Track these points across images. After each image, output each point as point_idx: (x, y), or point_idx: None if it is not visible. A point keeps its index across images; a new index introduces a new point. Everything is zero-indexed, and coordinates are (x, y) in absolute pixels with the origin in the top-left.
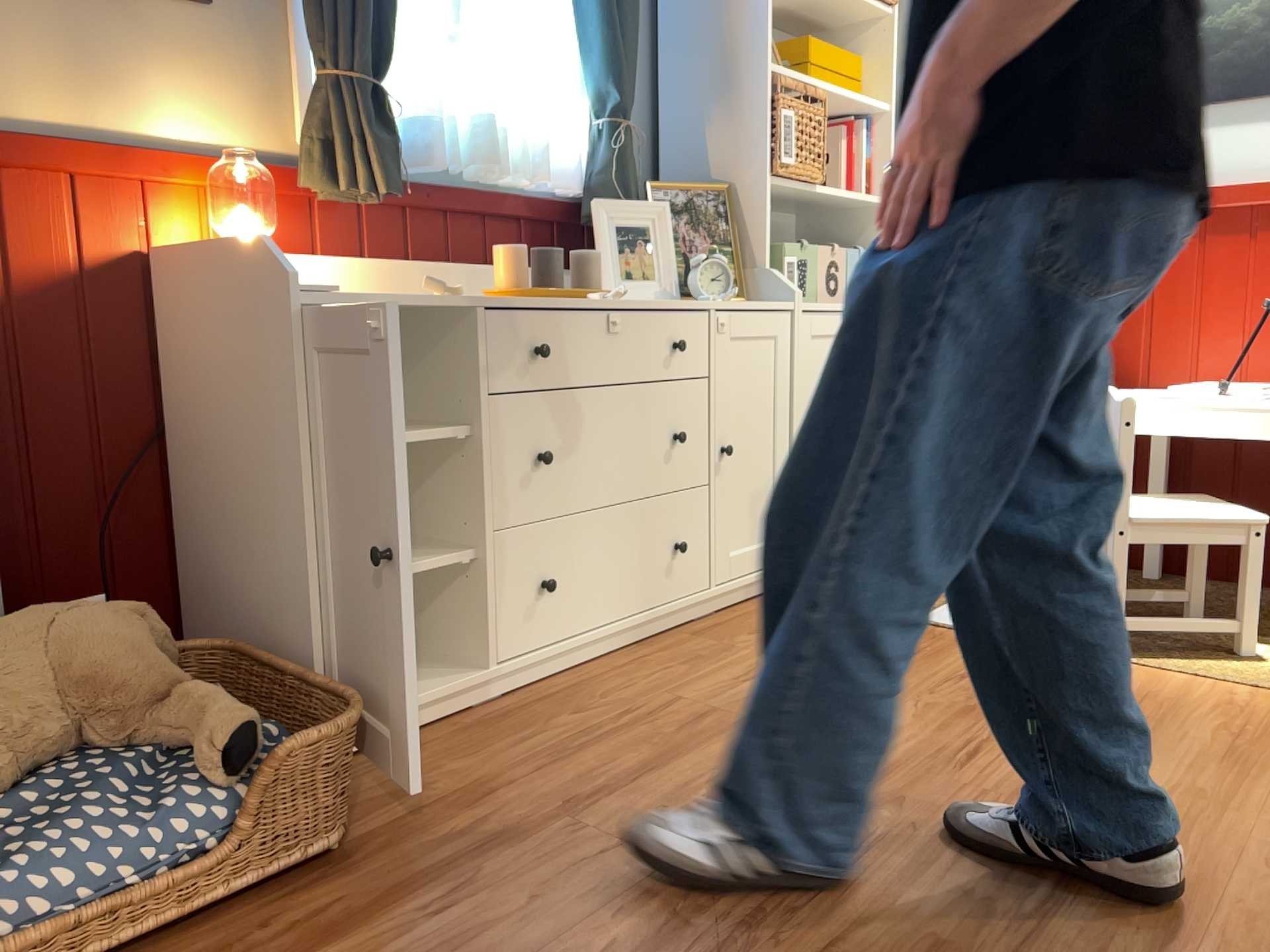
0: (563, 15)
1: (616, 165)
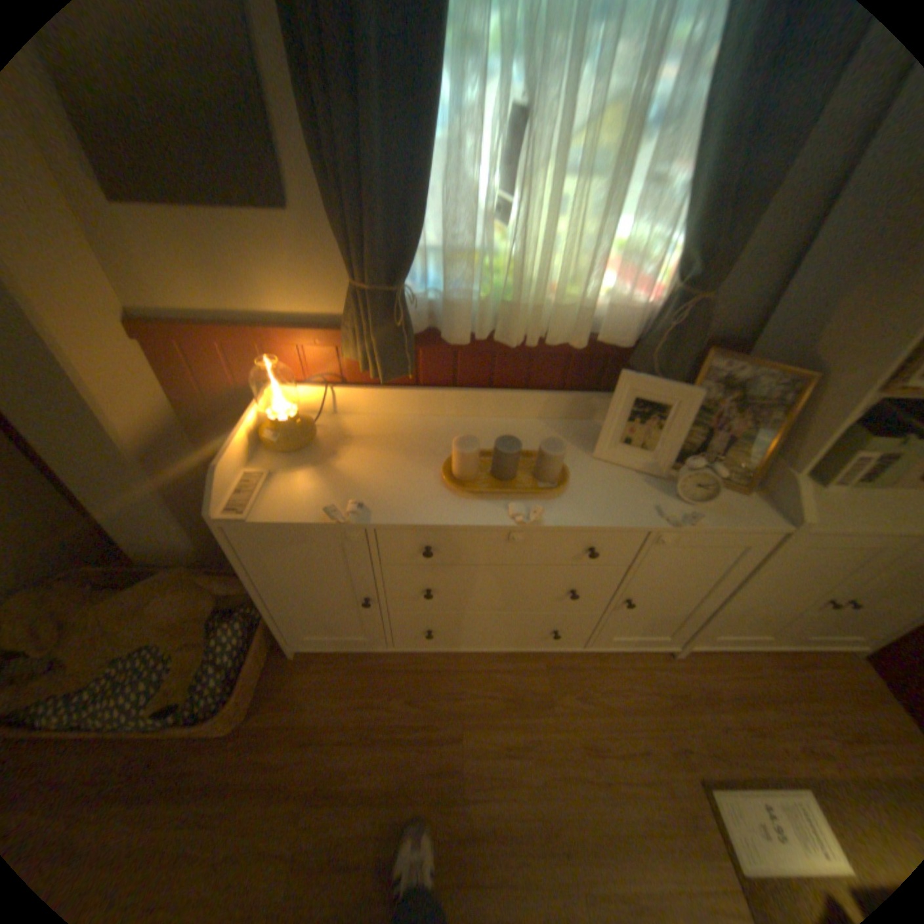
0: (682, 149)
1: (668, 340)
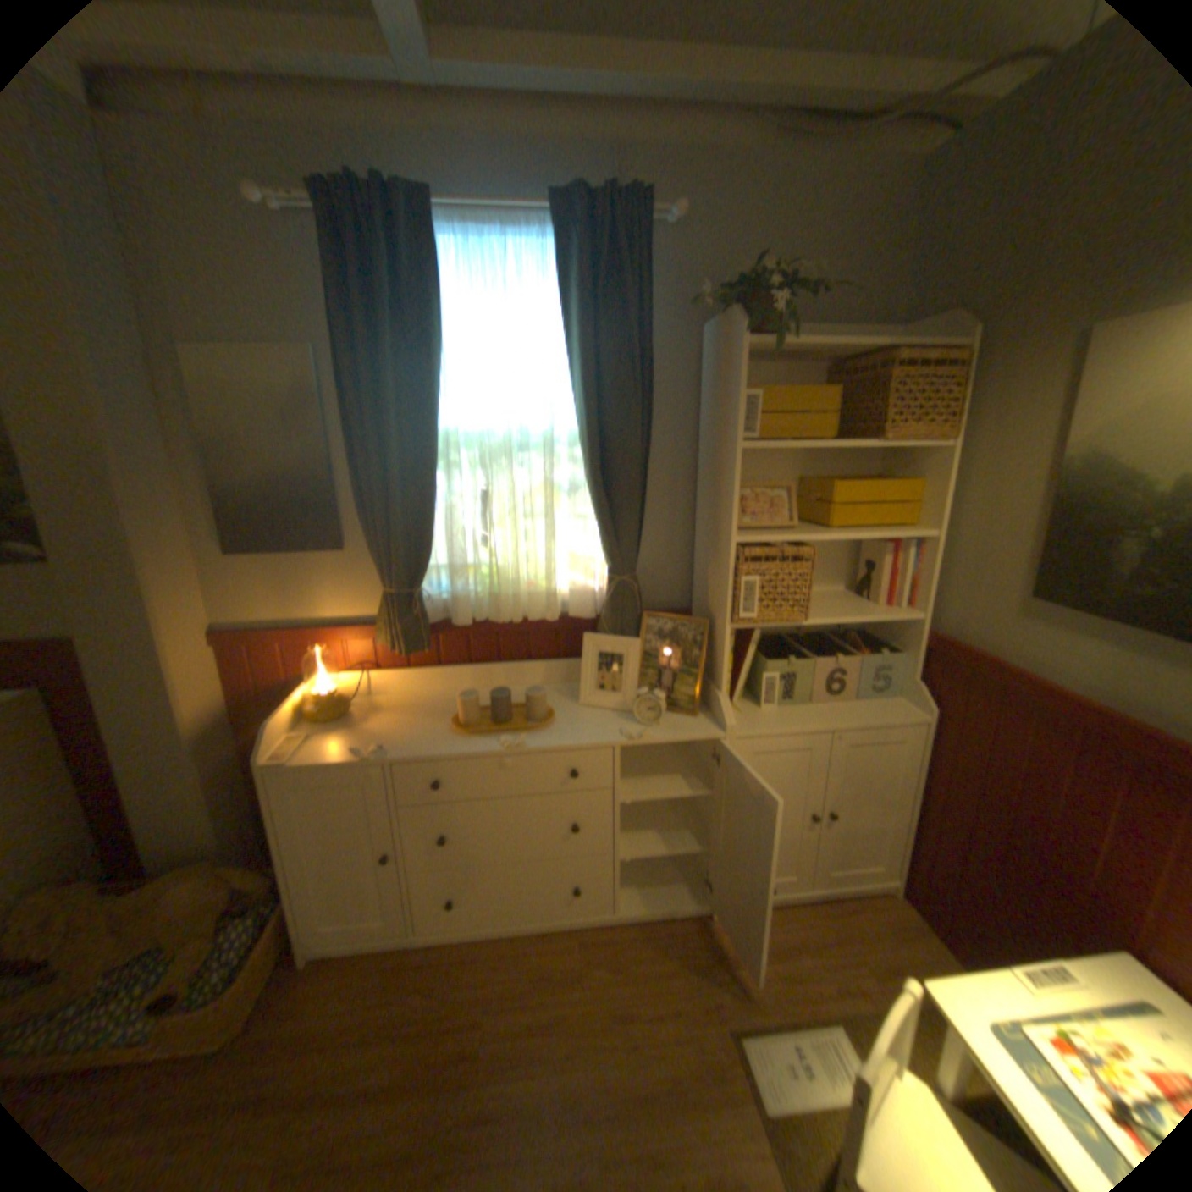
0: (583, 503)
1: (608, 609)
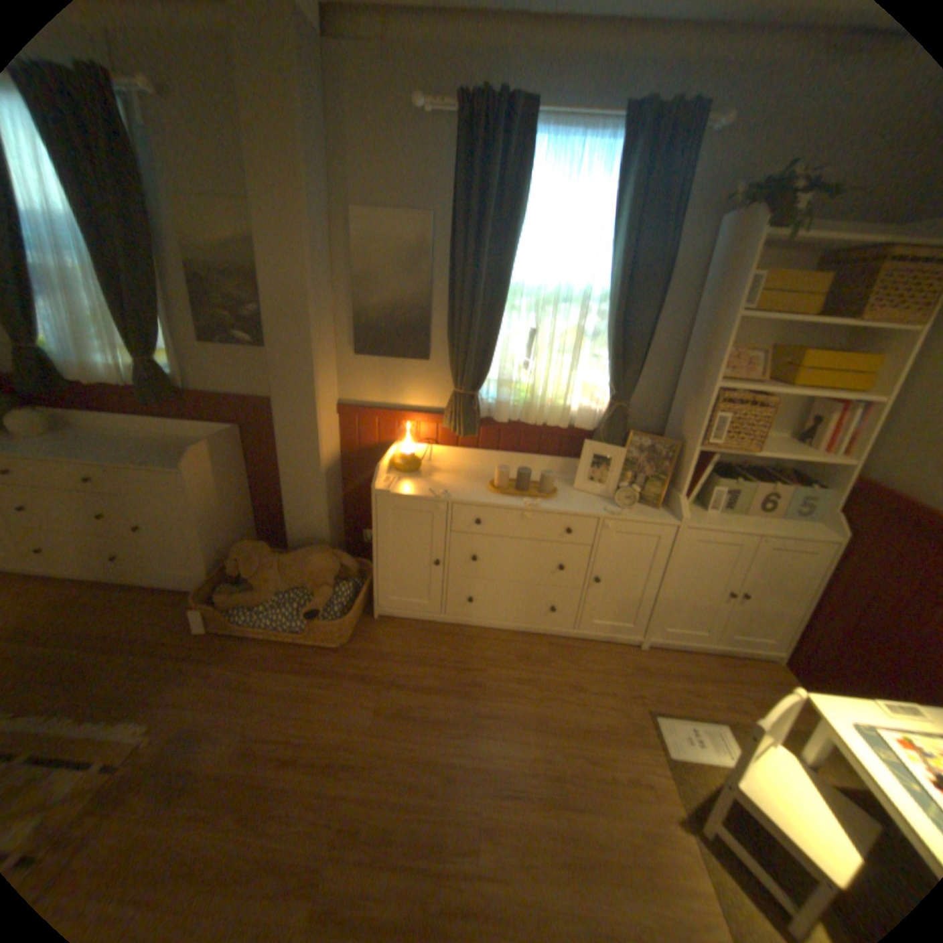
0: (601, 346)
1: (605, 425)
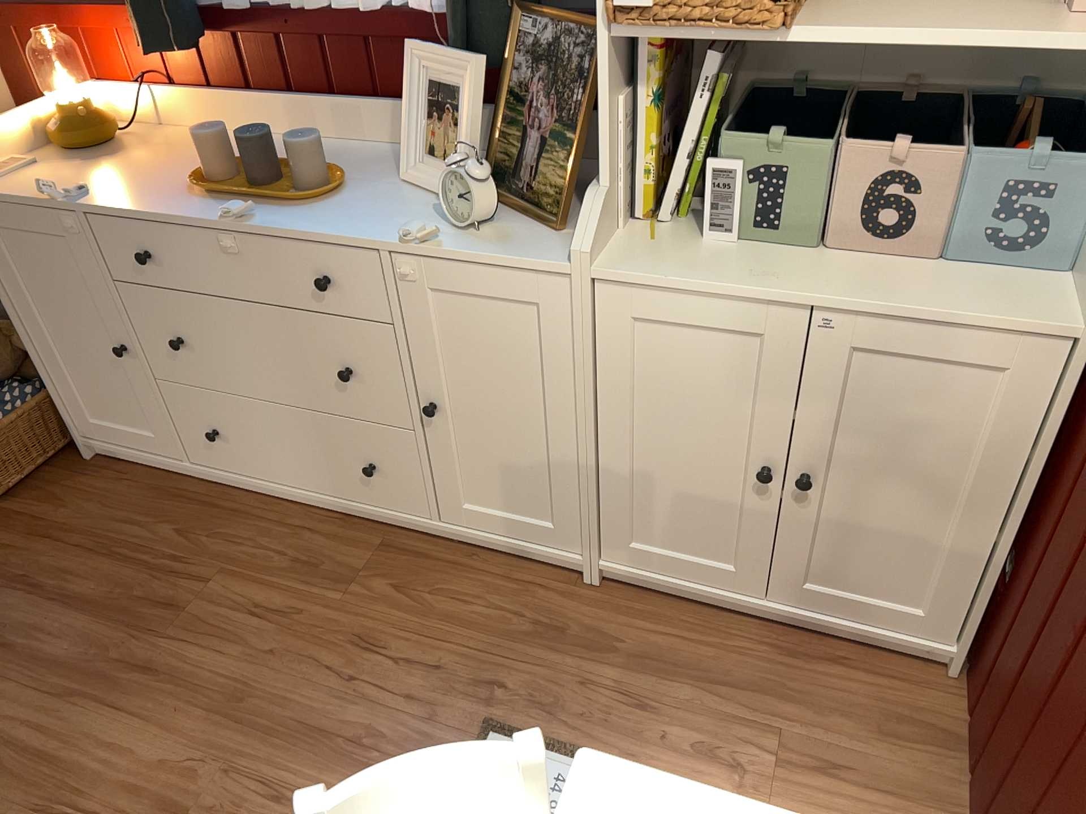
0: None
1: None
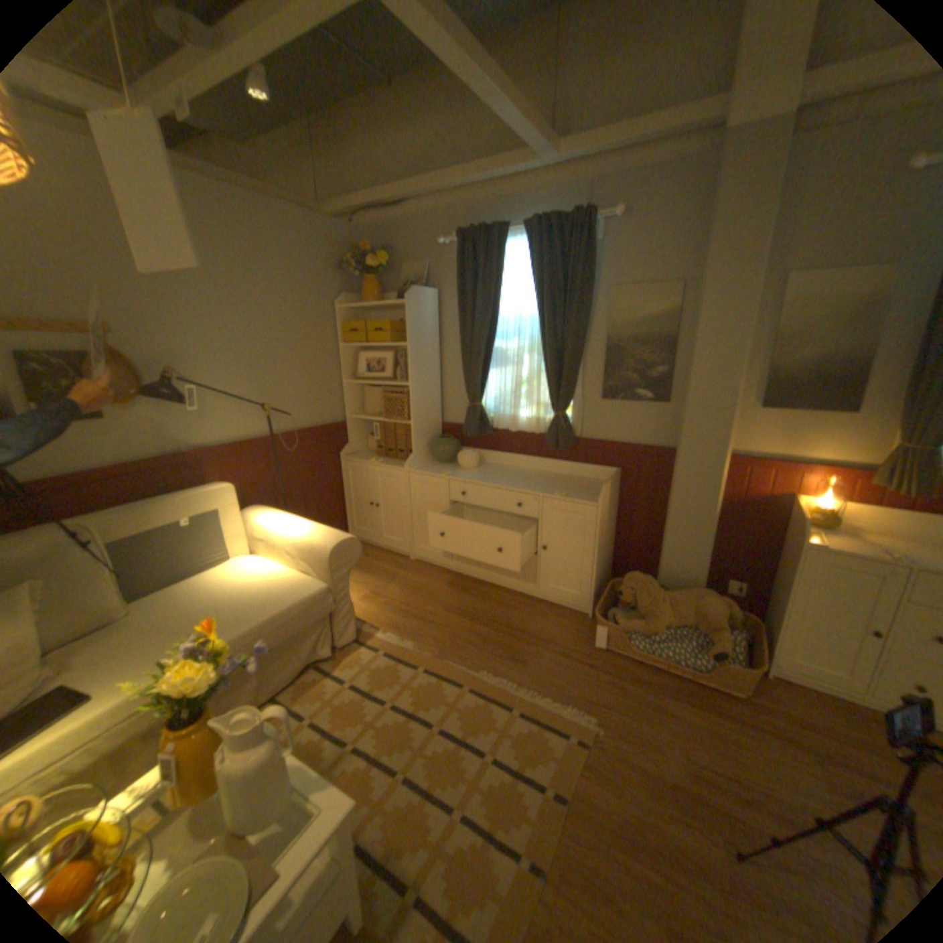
0: None
1: None
